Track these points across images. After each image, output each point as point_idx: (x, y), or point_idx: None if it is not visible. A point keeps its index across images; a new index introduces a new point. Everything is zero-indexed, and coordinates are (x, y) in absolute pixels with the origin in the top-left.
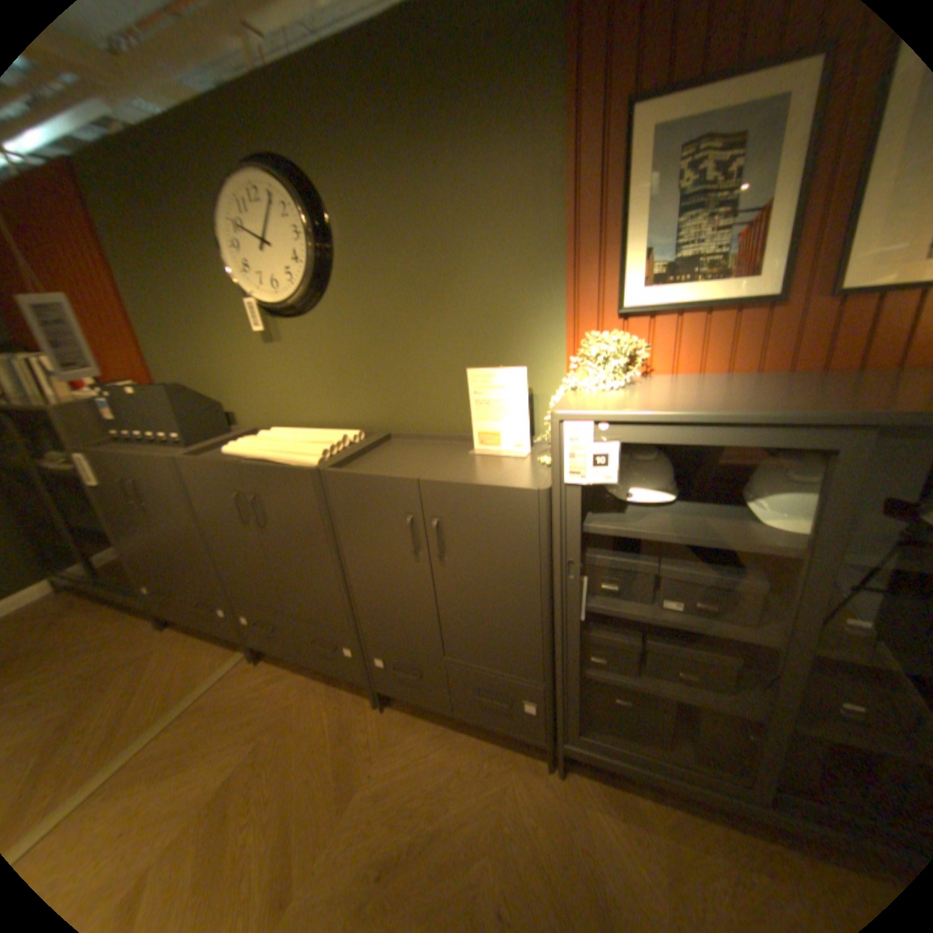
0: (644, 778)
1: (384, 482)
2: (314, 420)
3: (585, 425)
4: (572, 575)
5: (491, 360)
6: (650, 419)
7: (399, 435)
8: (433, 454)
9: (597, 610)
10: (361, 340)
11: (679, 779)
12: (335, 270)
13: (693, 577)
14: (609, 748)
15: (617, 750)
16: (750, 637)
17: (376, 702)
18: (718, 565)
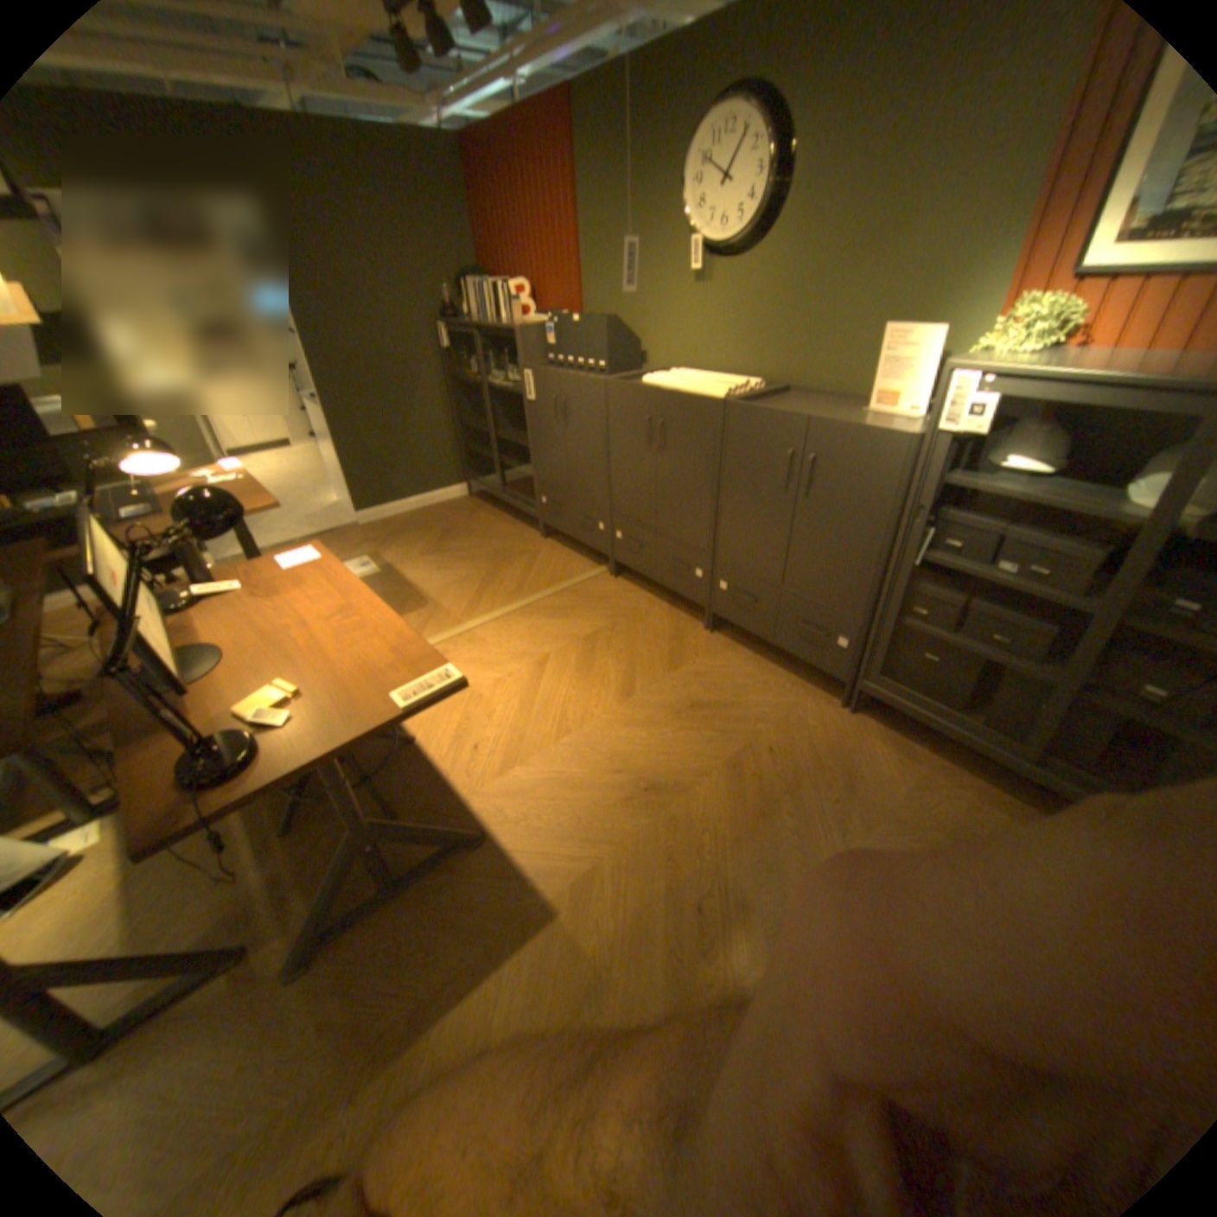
0: (934, 720)
1: (786, 414)
2: (726, 364)
3: (983, 372)
4: (927, 517)
5: (926, 313)
6: (1044, 370)
7: (805, 386)
8: (835, 405)
9: (942, 557)
10: (797, 283)
11: (968, 726)
12: (793, 204)
13: (1046, 538)
14: (912, 689)
15: (918, 692)
16: (1082, 600)
17: (716, 622)
18: (1080, 535)
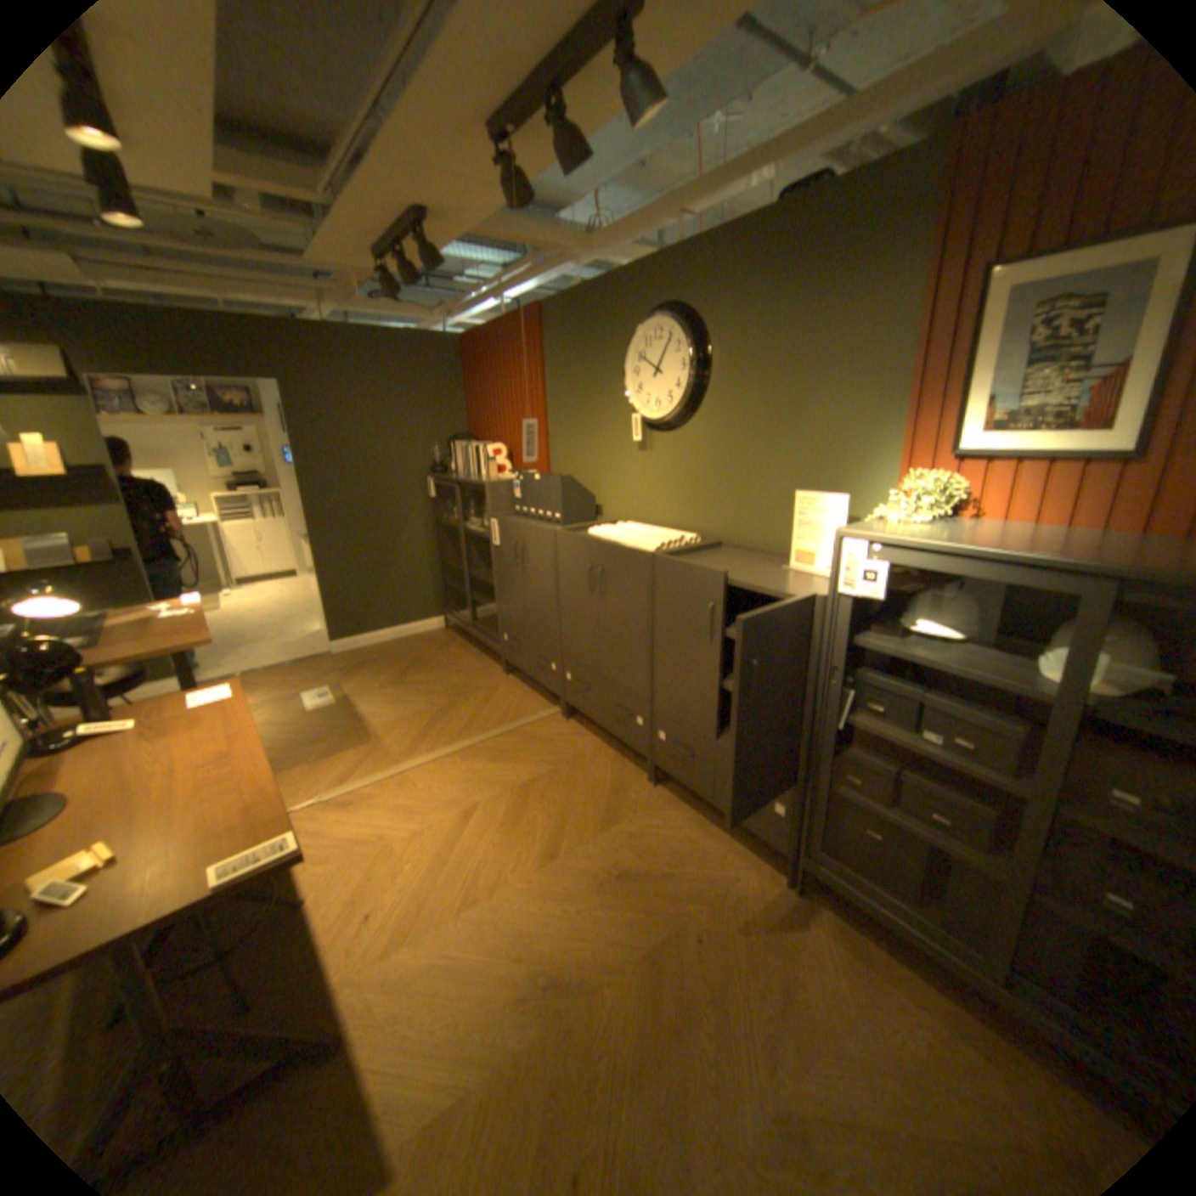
0: (876, 913)
1: (699, 572)
2: (663, 522)
3: (861, 544)
4: (835, 681)
5: (827, 486)
6: (914, 546)
7: (730, 545)
8: (753, 564)
9: (857, 724)
10: (717, 457)
11: (912, 925)
12: (710, 395)
13: (954, 711)
14: (848, 872)
15: (855, 877)
16: (1001, 783)
17: (653, 775)
18: (988, 709)
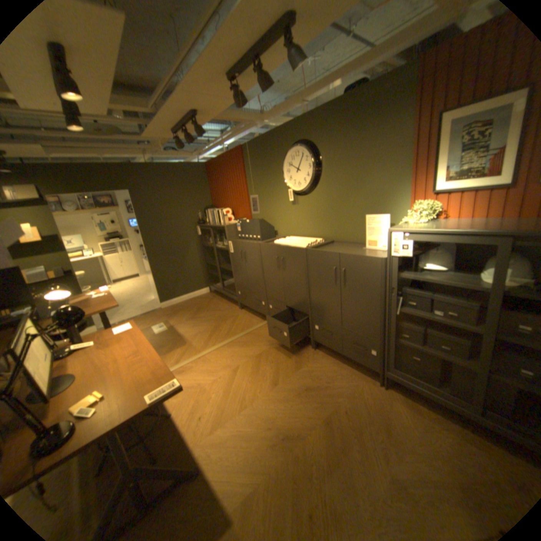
0: (421, 392)
1: (328, 253)
2: (306, 234)
3: (400, 234)
4: (393, 293)
5: (378, 211)
6: (423, 232)
7: (337, 241)
8: (349, 248)
9: (405, 311)
10: (328, 204)
11: (438, 395)
12: (322, 177)
13: (447, 300)
14: (407, 376)
15: (410, 377)
16: (471, 328)
17: (314, 345)
18: (461, 298)
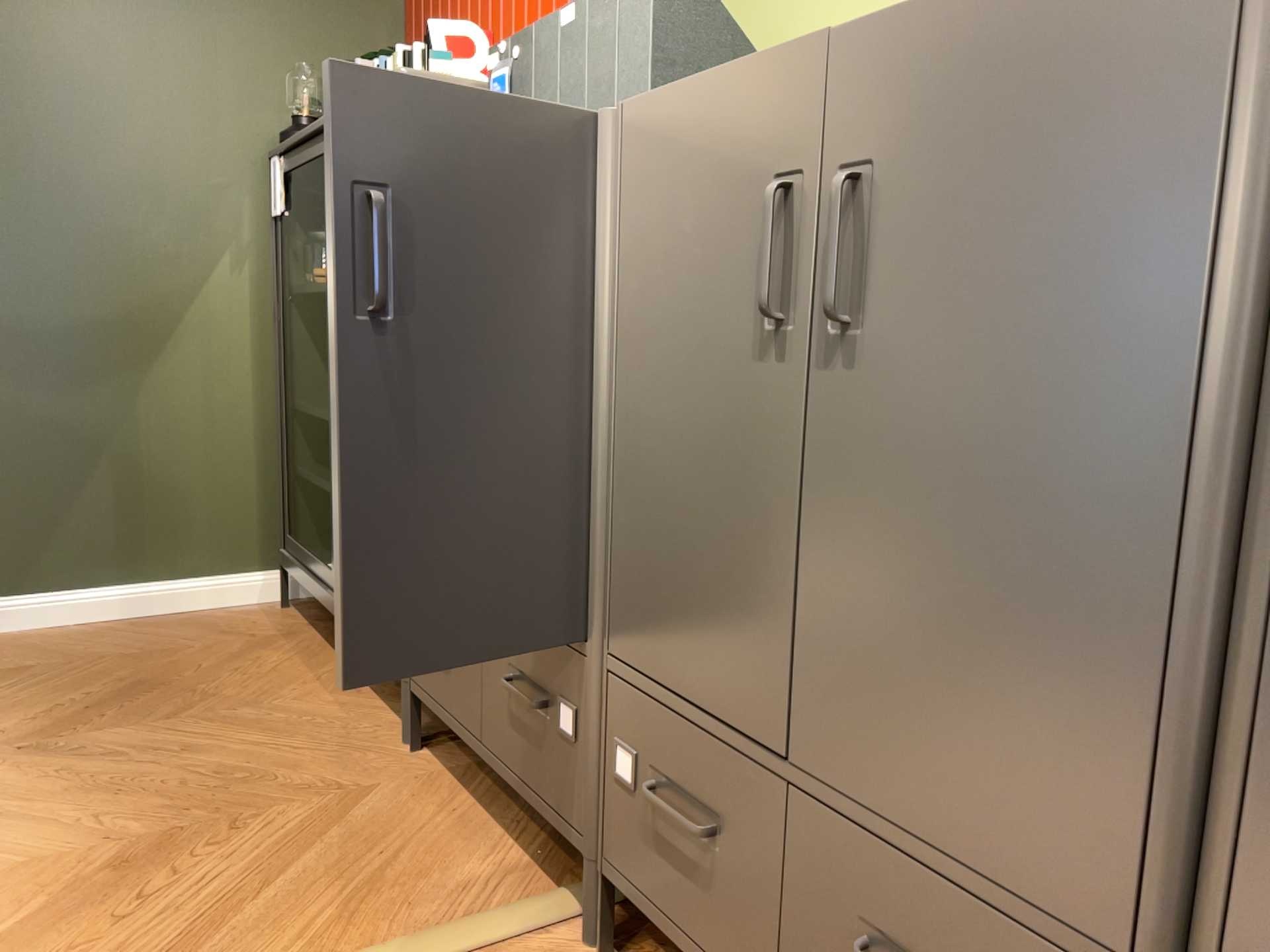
0: None
1: None
2: None
3: None
4: None
5: None
6: None
7: None
8: None
9: None
10: None
11: None
12: None
13: None
14: None
15: None
16: None
17: None
18: None
